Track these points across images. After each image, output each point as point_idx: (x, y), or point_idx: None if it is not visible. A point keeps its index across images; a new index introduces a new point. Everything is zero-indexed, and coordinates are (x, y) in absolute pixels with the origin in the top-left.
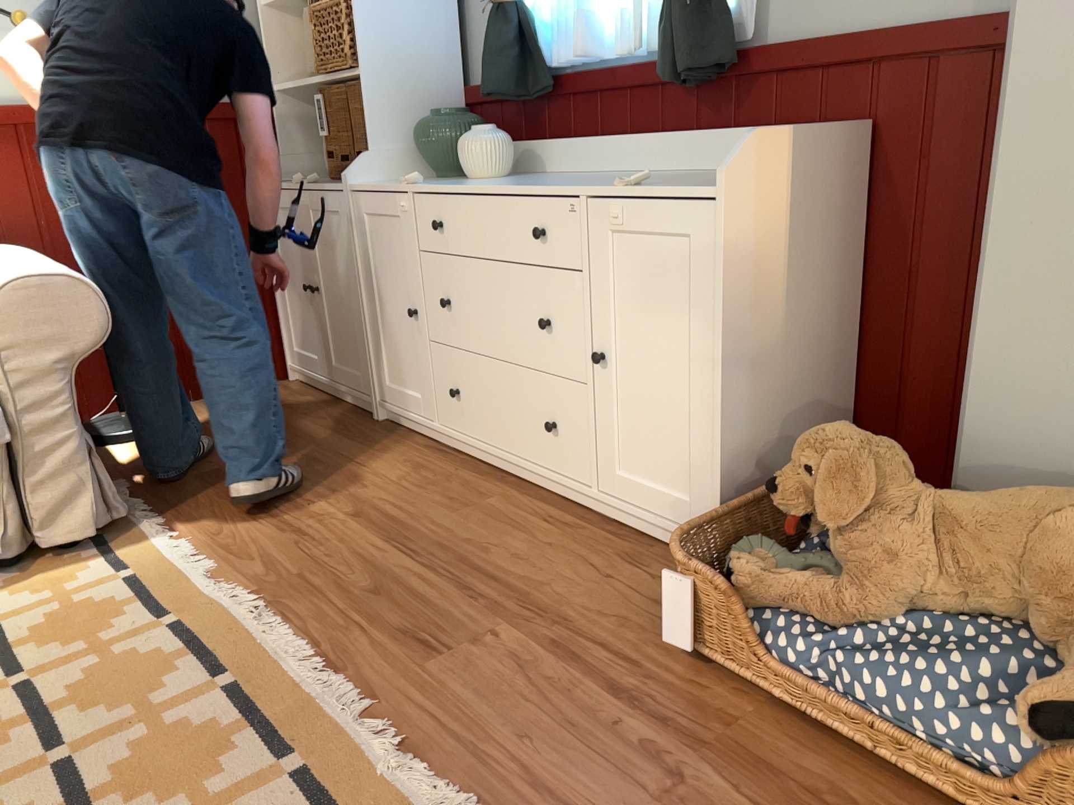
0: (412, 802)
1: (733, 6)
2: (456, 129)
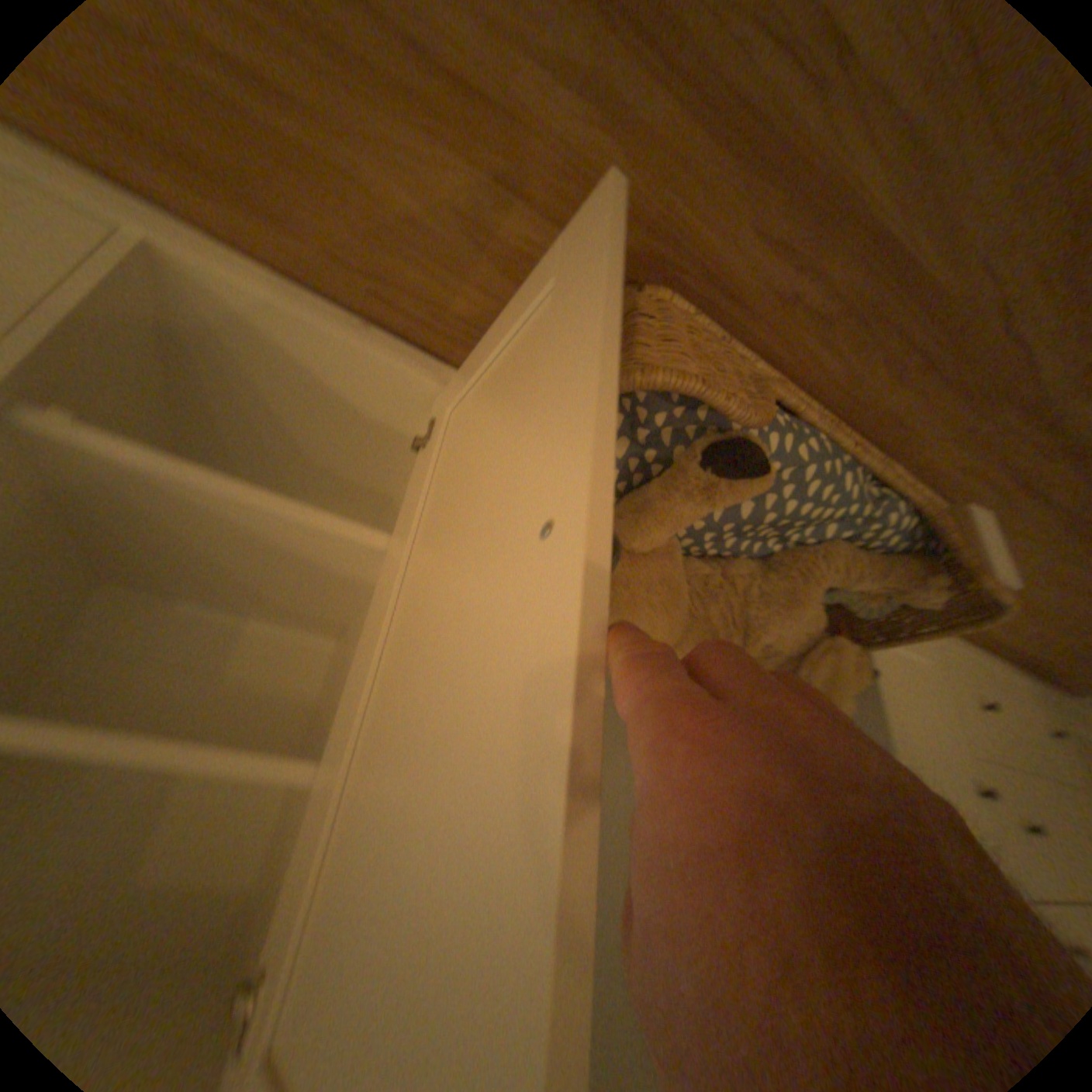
0: None
1: None
2: None
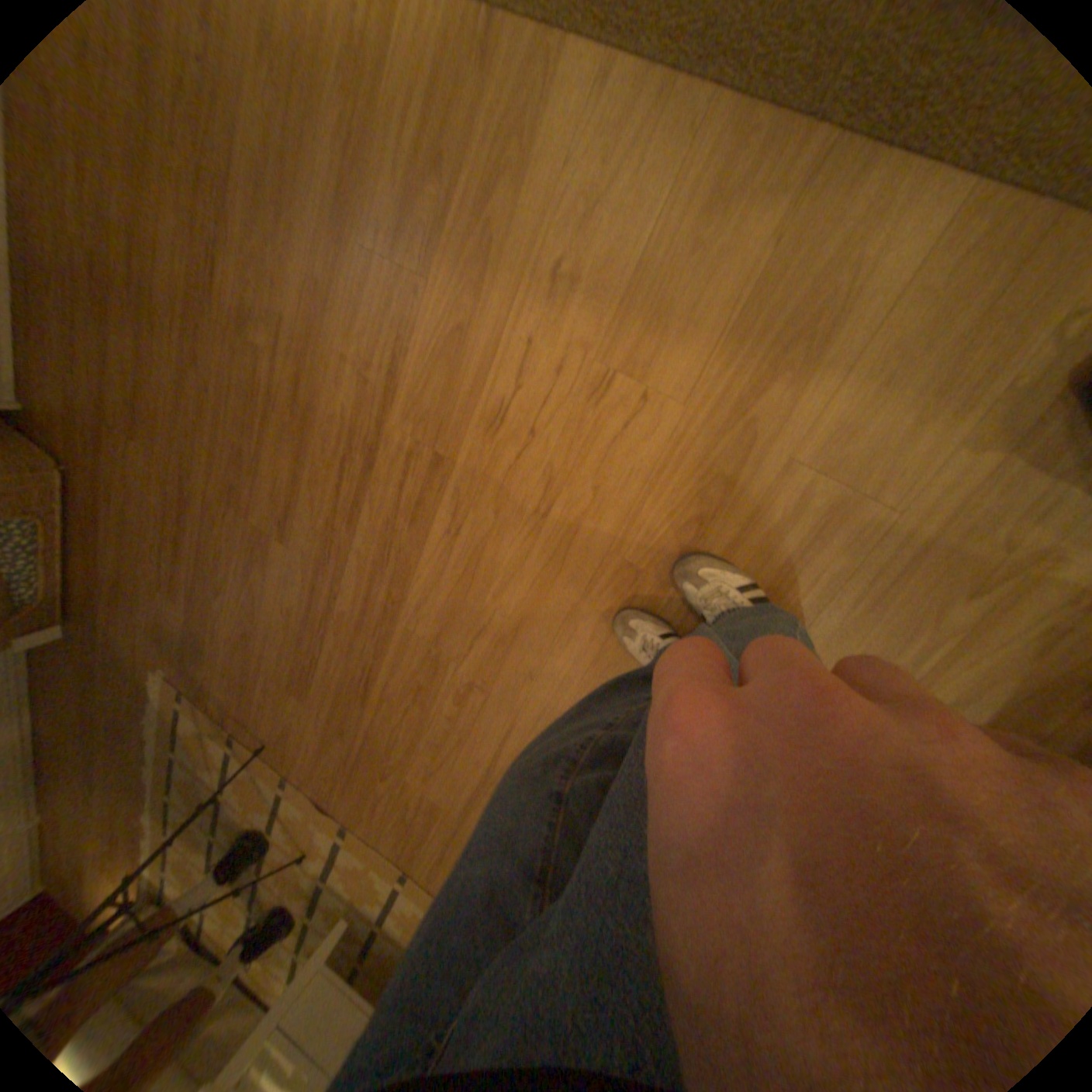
0: (148, 708)
1: None
2: None
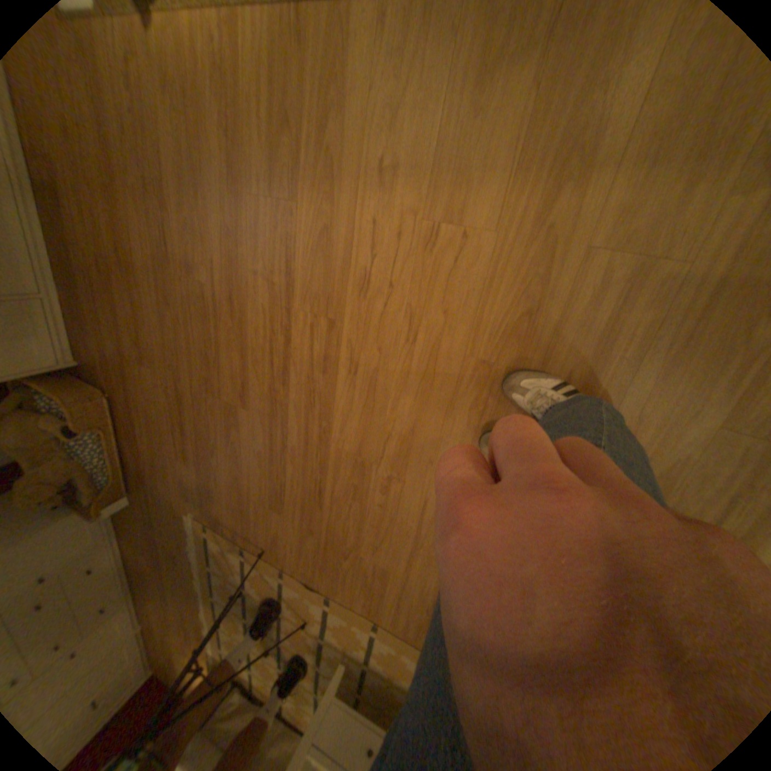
0: (188, 539)
1: None
2: None
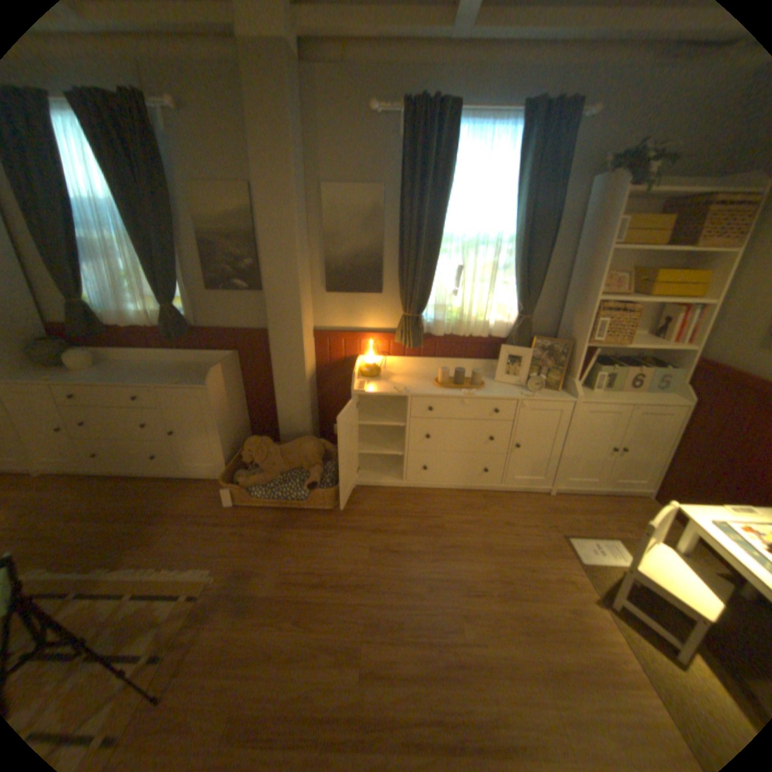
0: (175, 581)
1: (184, 314)
2: (55, 349)
